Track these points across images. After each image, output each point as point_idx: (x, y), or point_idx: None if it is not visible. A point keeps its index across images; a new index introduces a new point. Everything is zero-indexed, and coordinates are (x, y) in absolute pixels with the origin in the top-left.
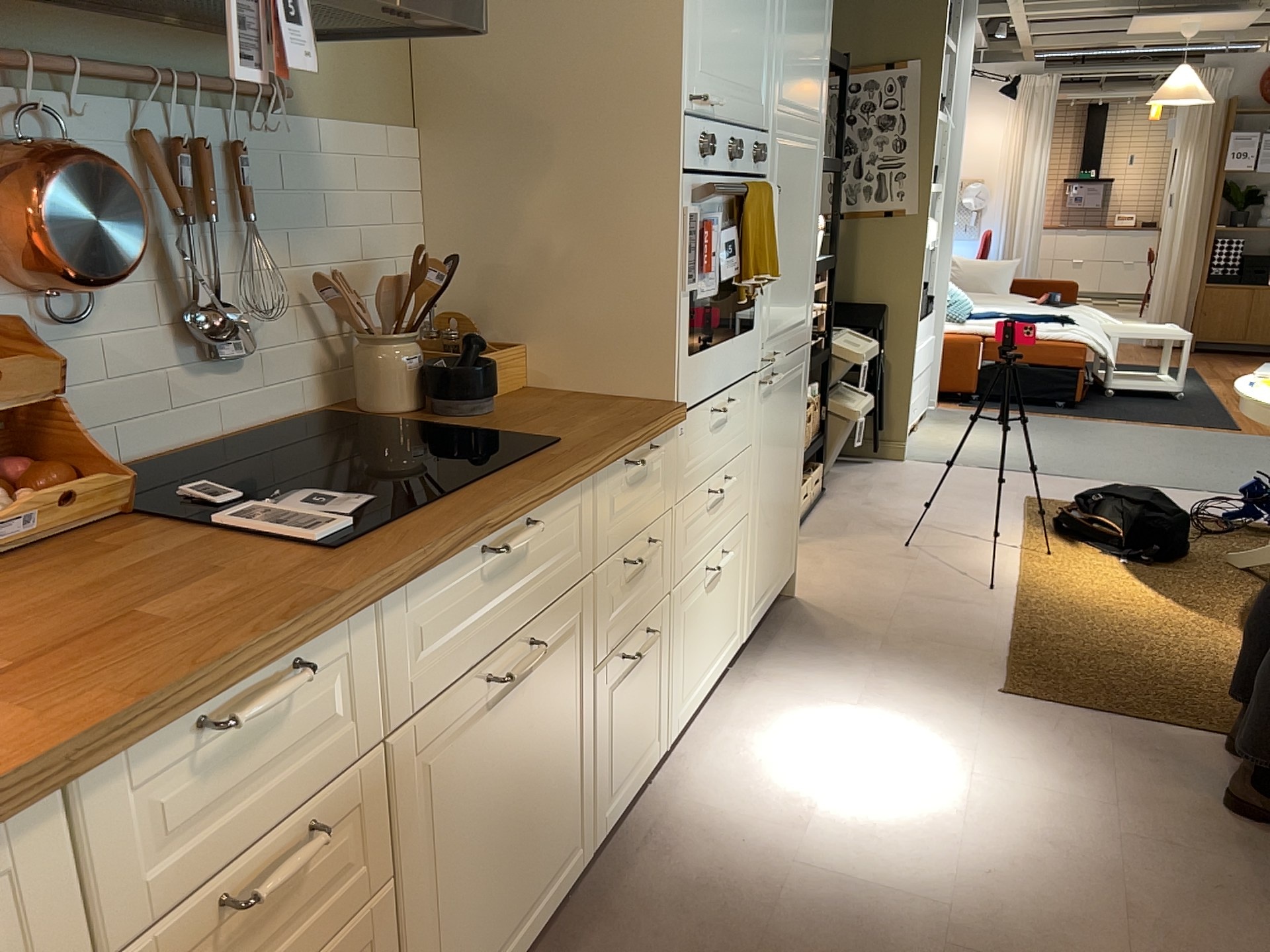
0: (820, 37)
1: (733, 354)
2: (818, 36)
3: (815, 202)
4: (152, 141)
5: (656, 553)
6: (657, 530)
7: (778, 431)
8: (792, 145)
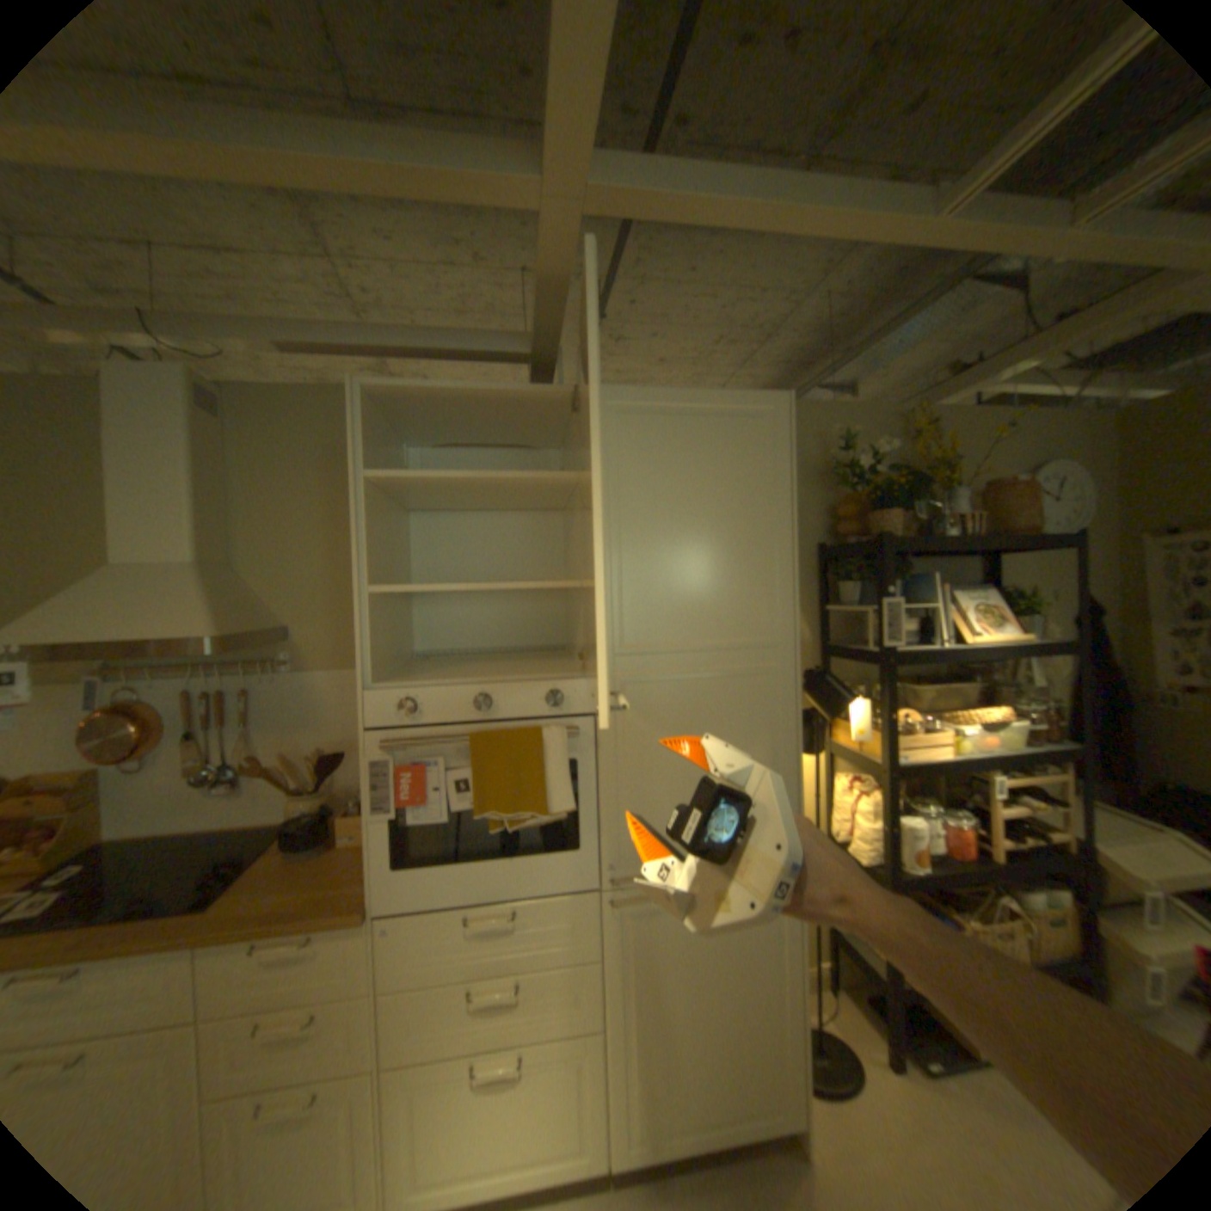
0: (745, 569)
1: (512, 875)
2: (737, 569)
3: (778, 723)
4: (183, 696)
5: (333, 1032)
6: (332, 1012)
7: (688, 959)
8: (671, 677)
